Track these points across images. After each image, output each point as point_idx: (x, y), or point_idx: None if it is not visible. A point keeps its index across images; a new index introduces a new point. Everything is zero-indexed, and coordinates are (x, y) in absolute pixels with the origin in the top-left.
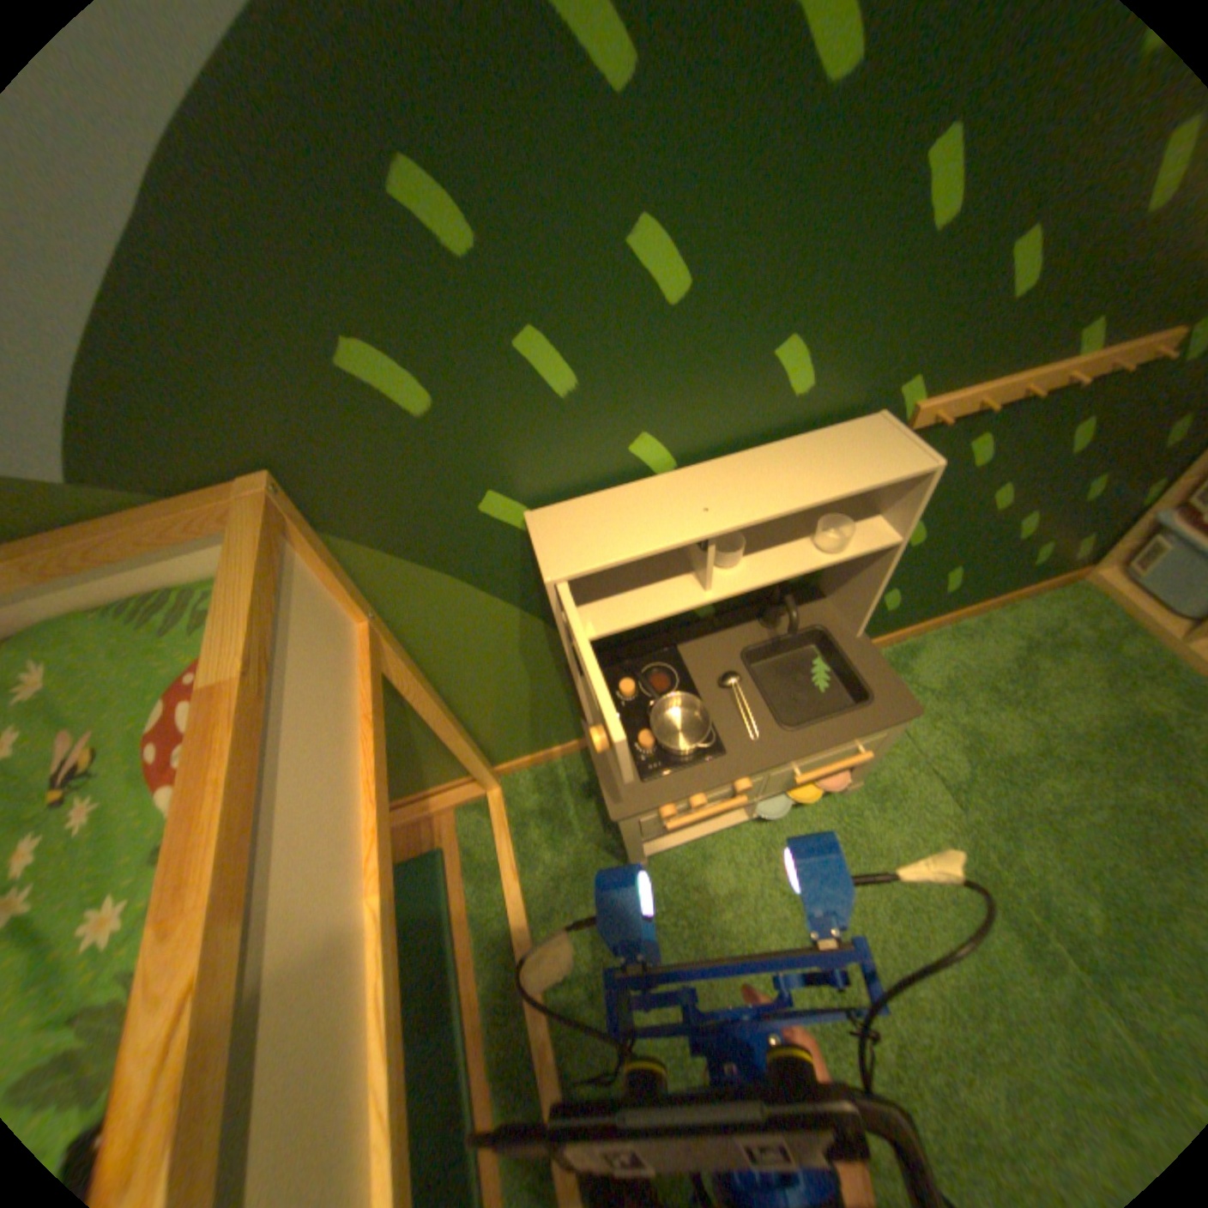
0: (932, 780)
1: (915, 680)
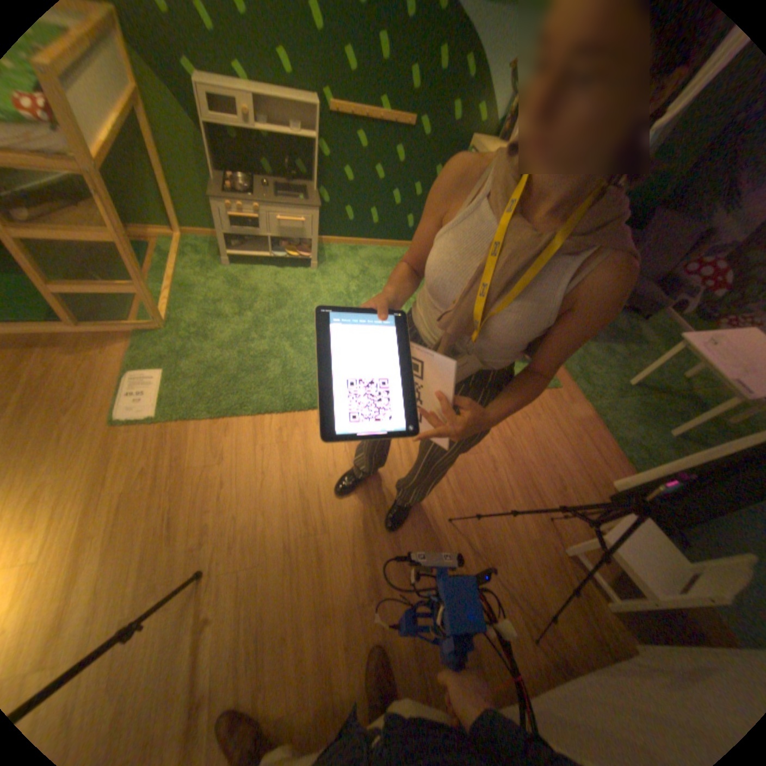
0: (344, 276)
1: (357, 255)
